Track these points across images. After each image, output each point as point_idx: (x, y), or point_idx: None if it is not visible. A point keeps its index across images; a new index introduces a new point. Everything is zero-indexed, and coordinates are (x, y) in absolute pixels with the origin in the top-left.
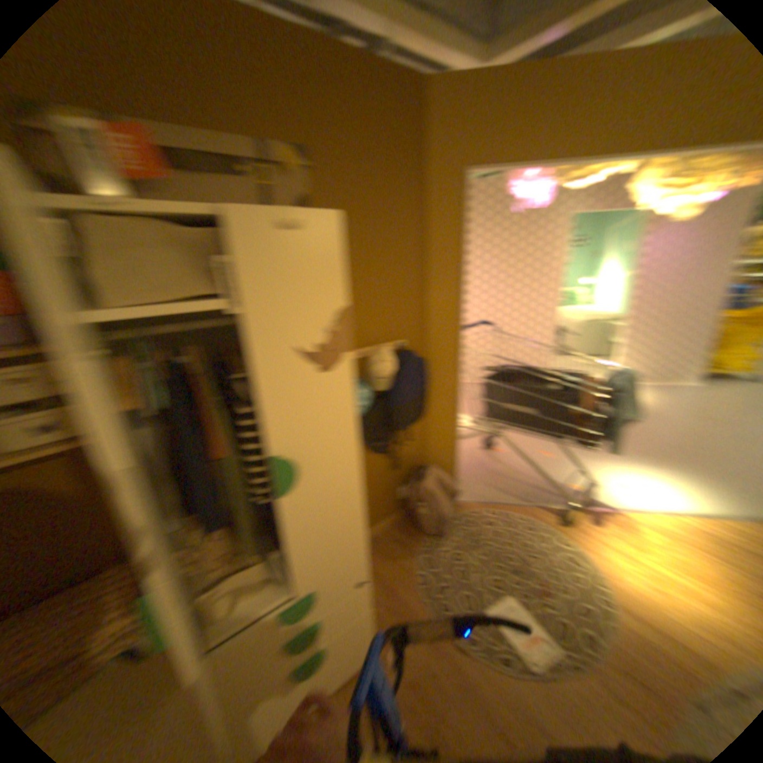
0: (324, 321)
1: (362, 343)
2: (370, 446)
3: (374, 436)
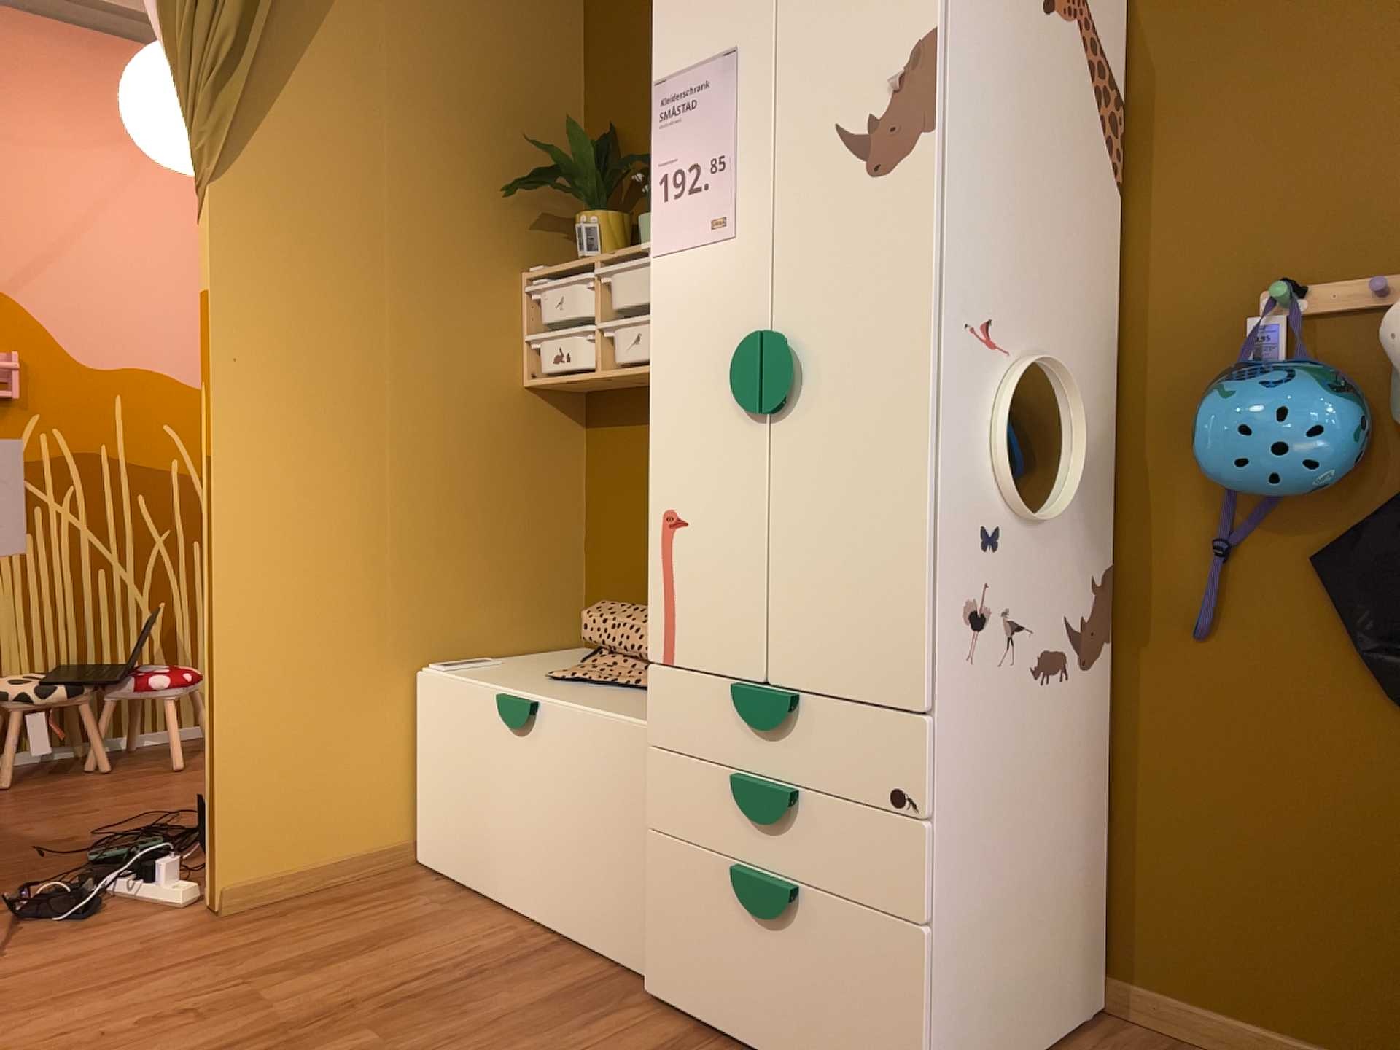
0: (882, 70)
1: (1390, 256)
2: (1367, 657)
3: (1392, 623)
